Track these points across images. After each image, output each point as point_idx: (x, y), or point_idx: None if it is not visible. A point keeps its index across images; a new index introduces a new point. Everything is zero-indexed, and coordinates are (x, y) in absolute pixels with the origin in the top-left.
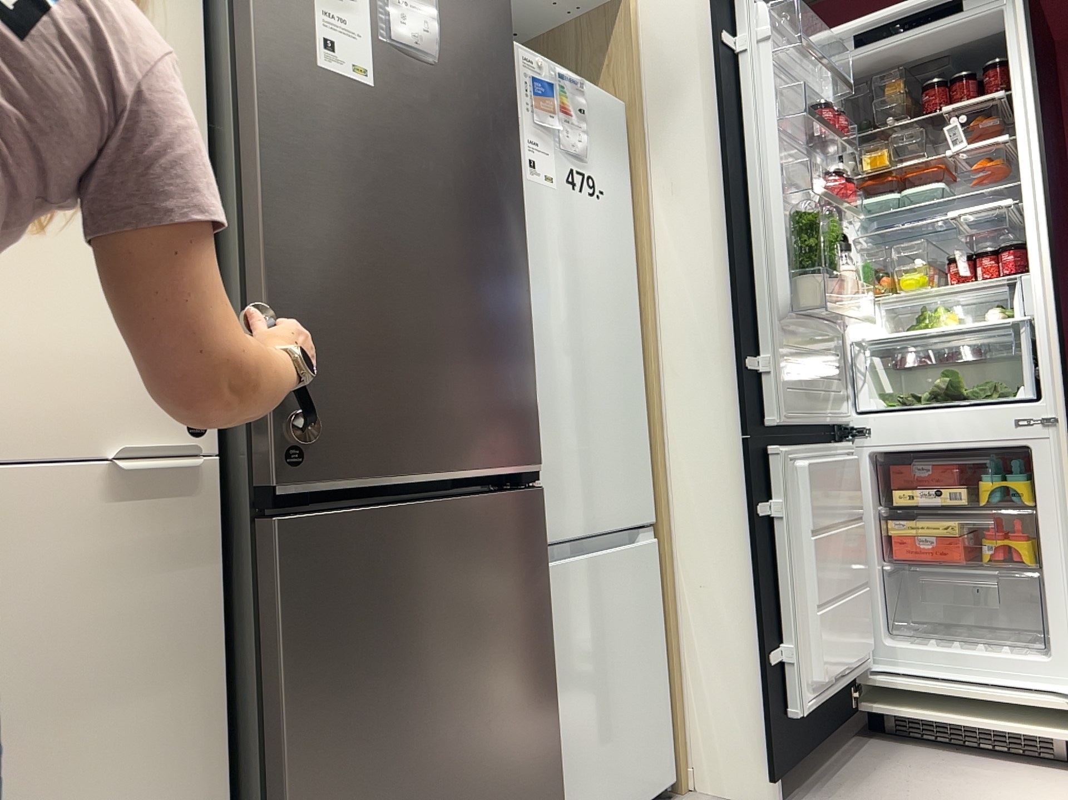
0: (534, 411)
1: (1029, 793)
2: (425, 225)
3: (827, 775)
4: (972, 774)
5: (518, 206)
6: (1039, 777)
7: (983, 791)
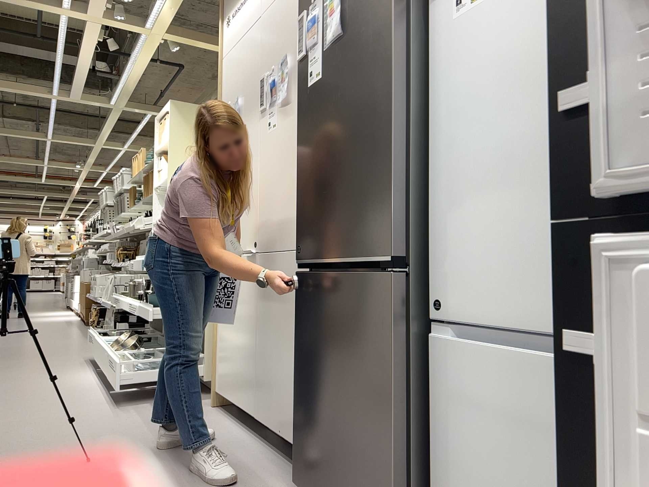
0: (391, 220)
1: None
2: (337, 129)
3: None
4: None
5: (388, 76)
6: None
7: None
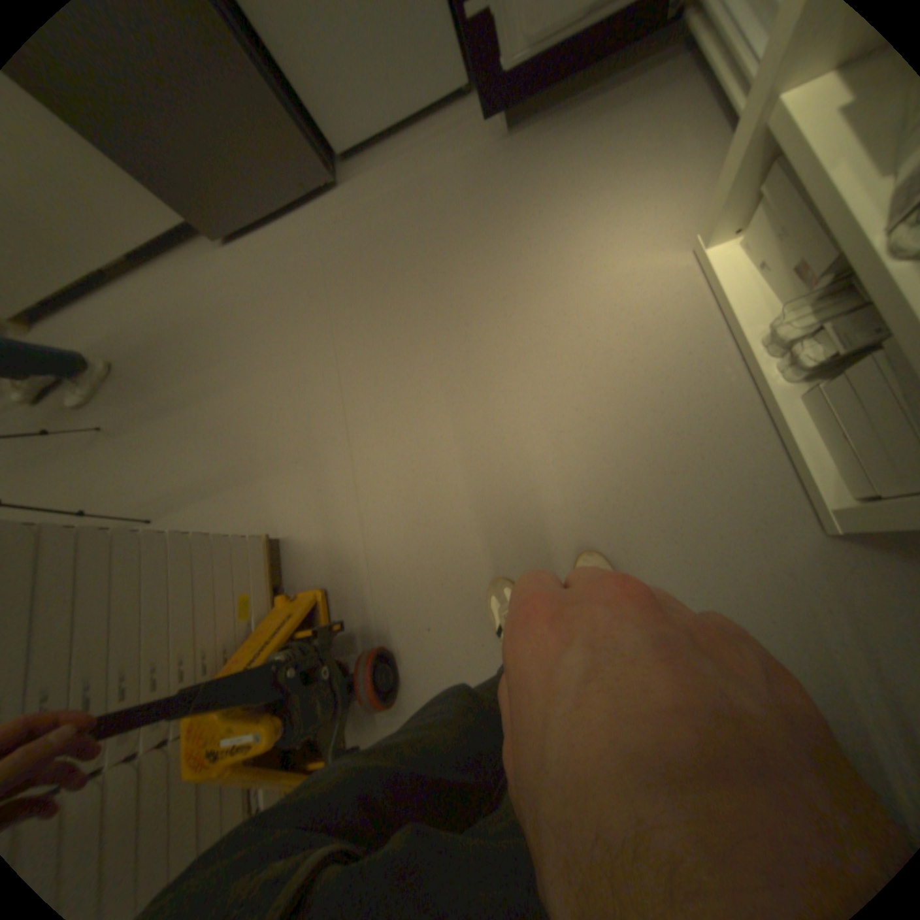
0: None
1: (670, 177)
2: None
3: (577, 97)
4: (672, 135)
5: None
6: (714, 160)
7: (644, 160)
